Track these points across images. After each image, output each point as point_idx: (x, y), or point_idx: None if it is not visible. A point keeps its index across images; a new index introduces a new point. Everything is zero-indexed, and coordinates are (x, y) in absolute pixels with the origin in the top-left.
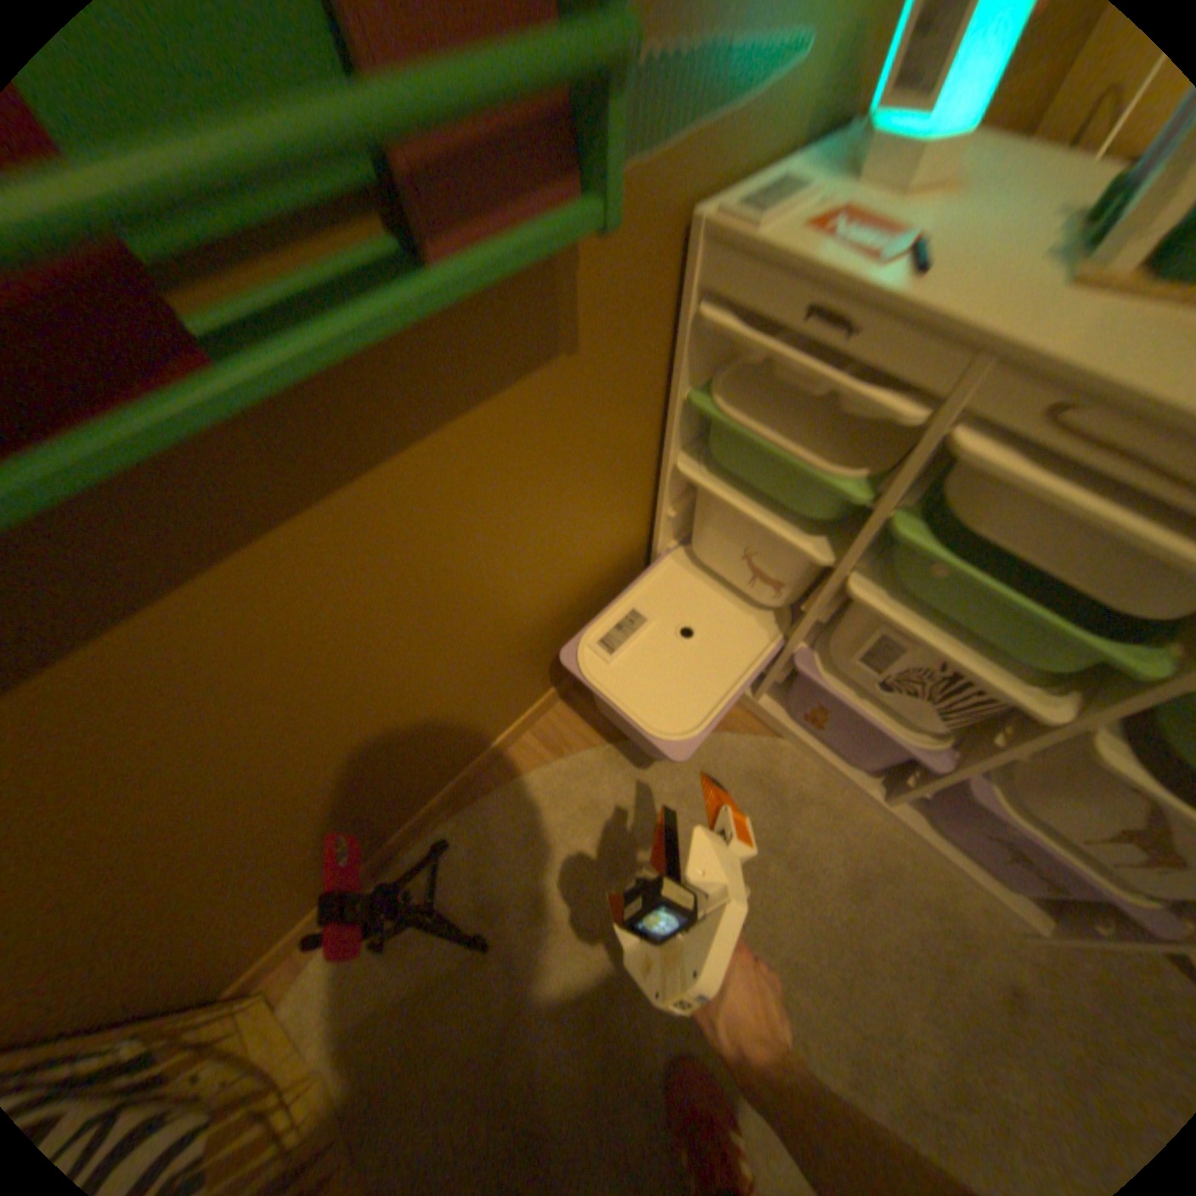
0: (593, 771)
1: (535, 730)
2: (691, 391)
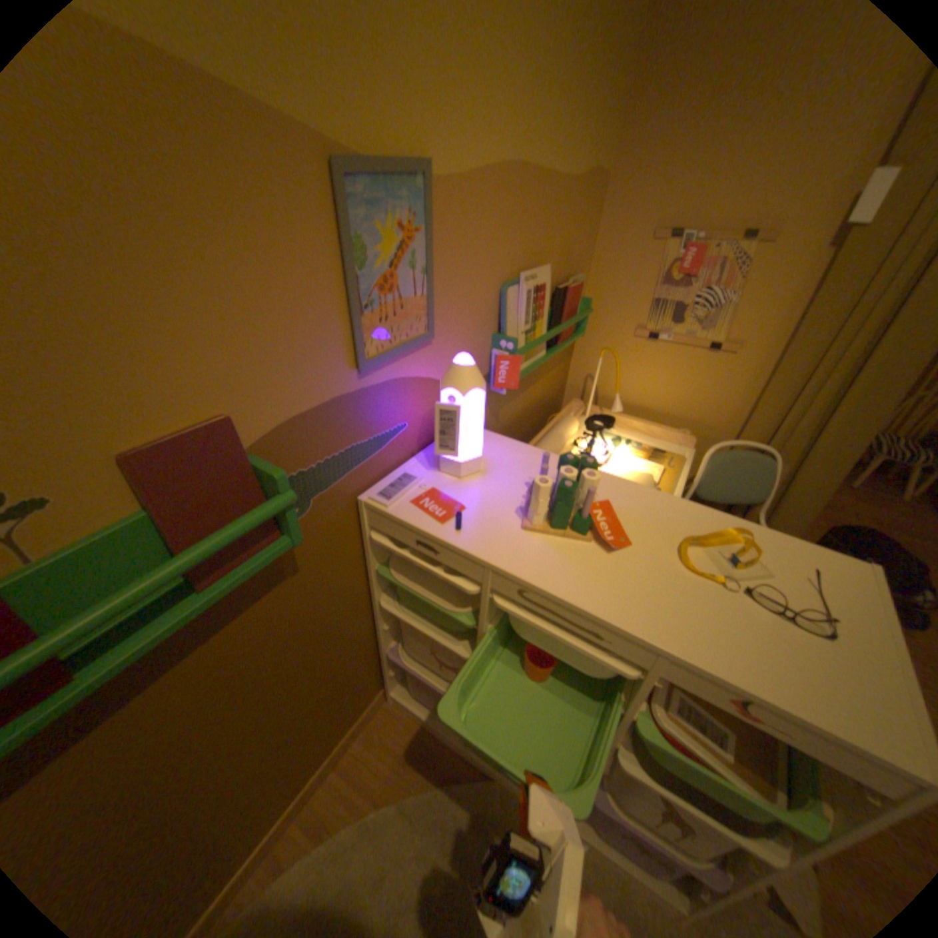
0: (347, 850)
1: (299, 821)
2: (379, 566)
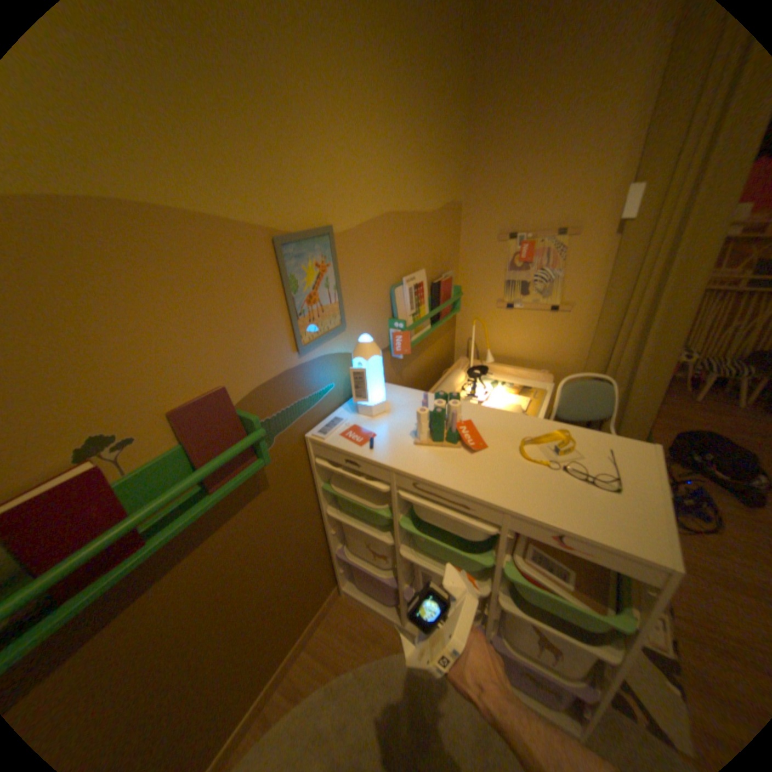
0: (317, 707)
1: (280, 688)
2: (323, 484)
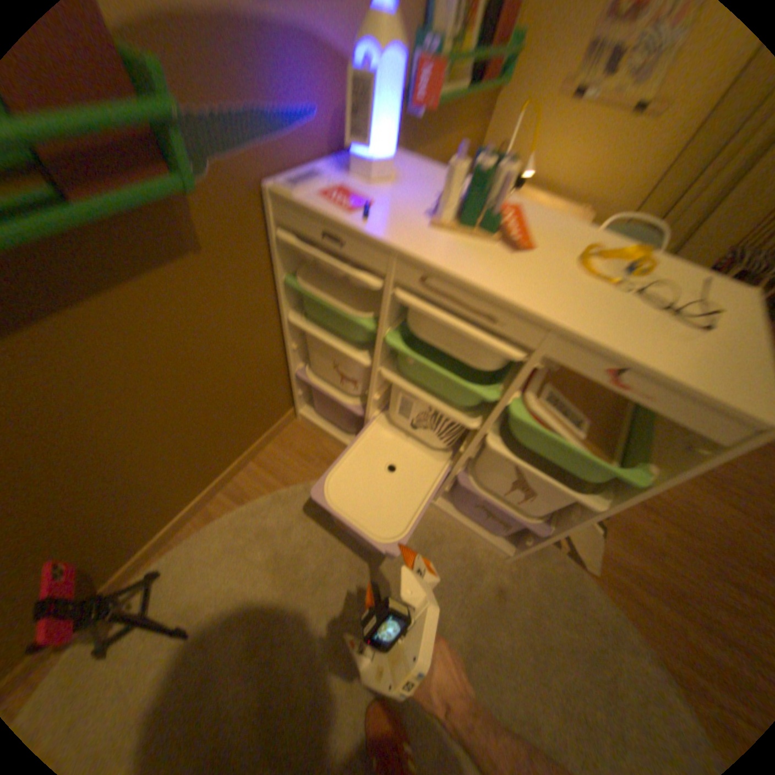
0: (264, 509)
1: (225, 489)
2: (287, 274)
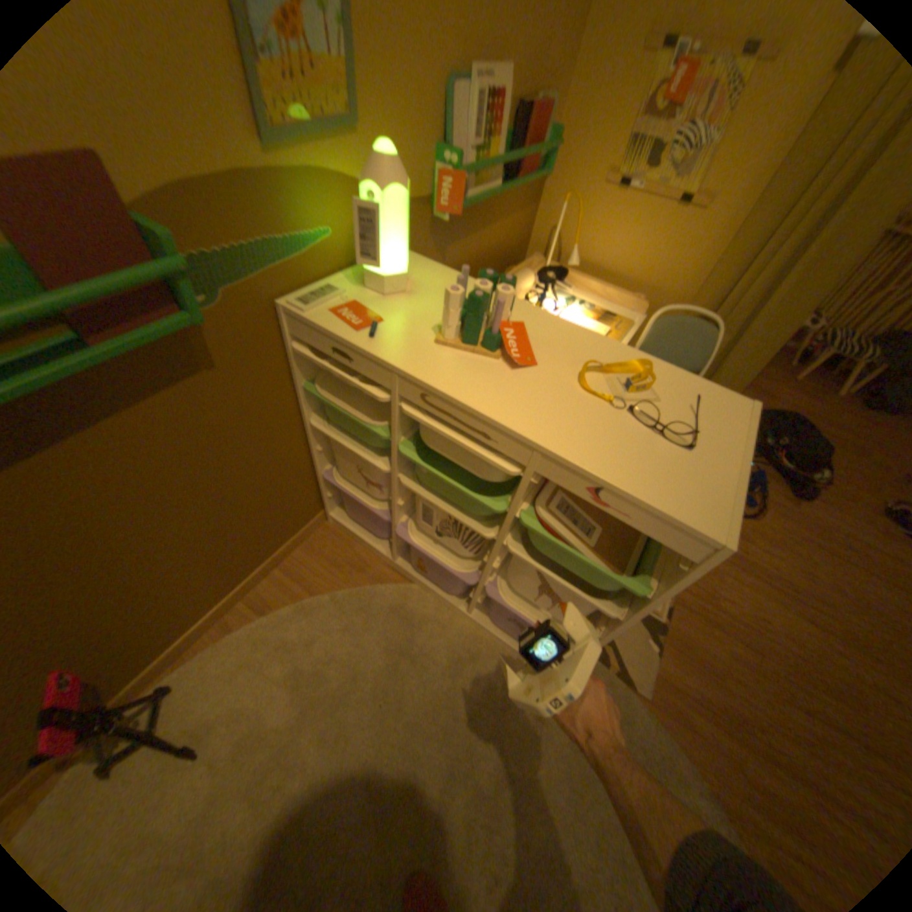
0: (285, 621)
1: (245, 600)
2: (305, 382)
